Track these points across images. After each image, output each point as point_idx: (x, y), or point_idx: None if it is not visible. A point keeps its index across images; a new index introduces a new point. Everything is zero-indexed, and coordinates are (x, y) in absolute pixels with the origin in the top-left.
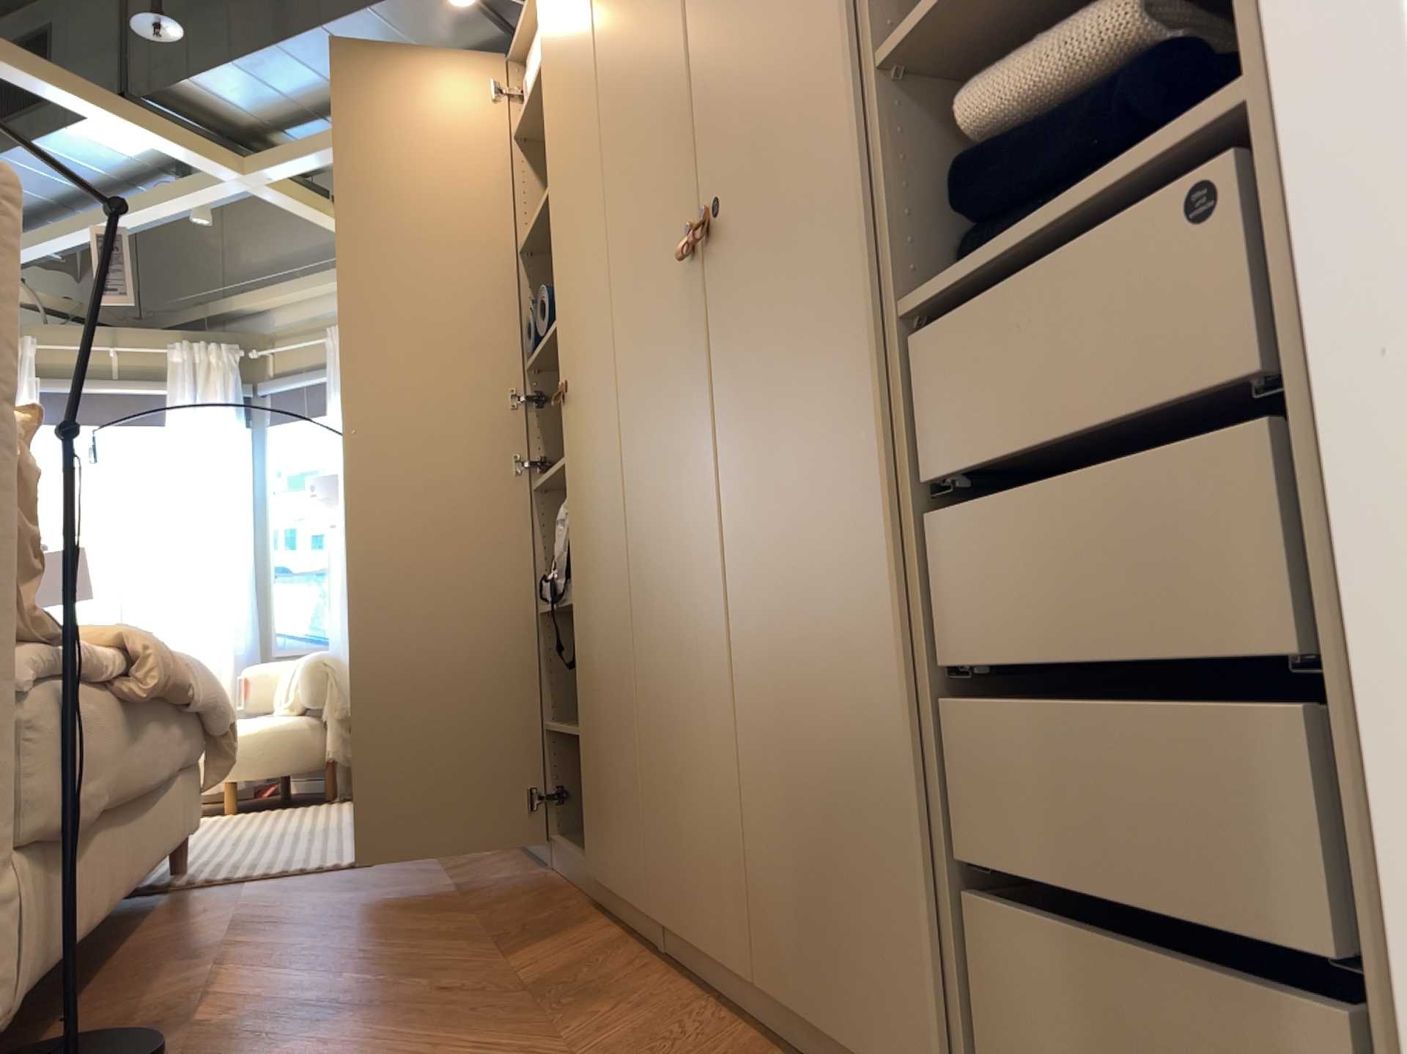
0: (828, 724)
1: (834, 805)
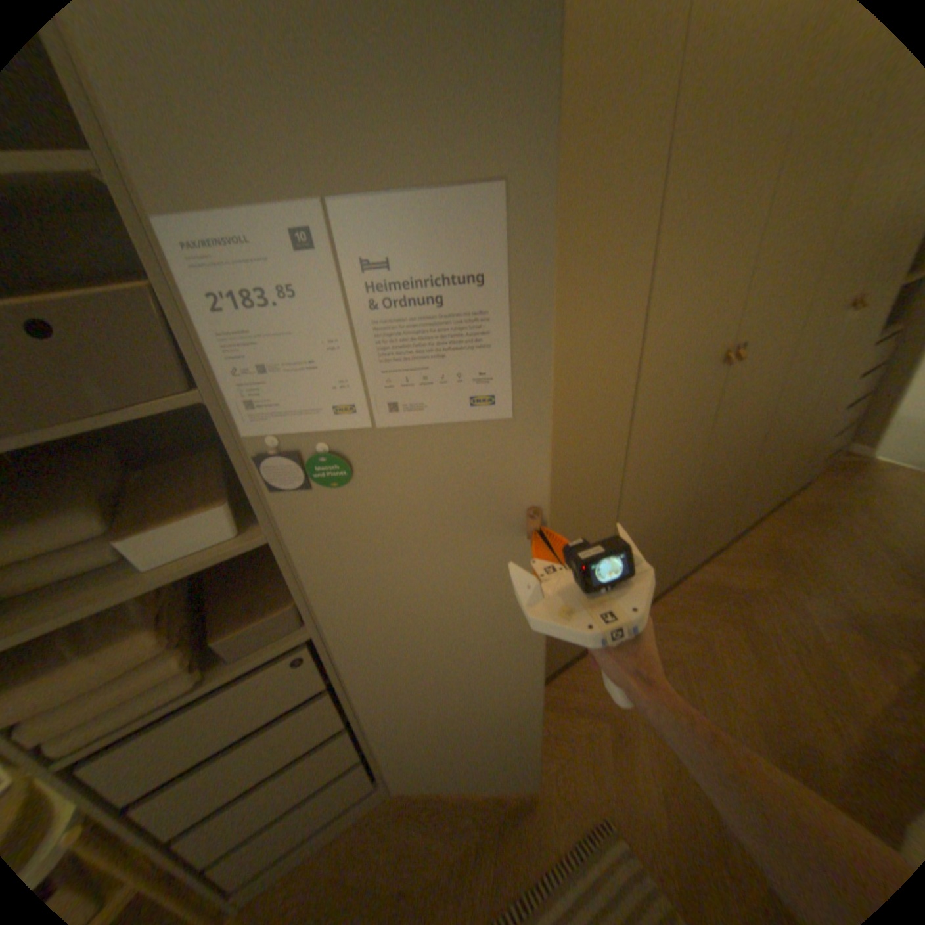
0: (825, 434)
1: (819, 449)
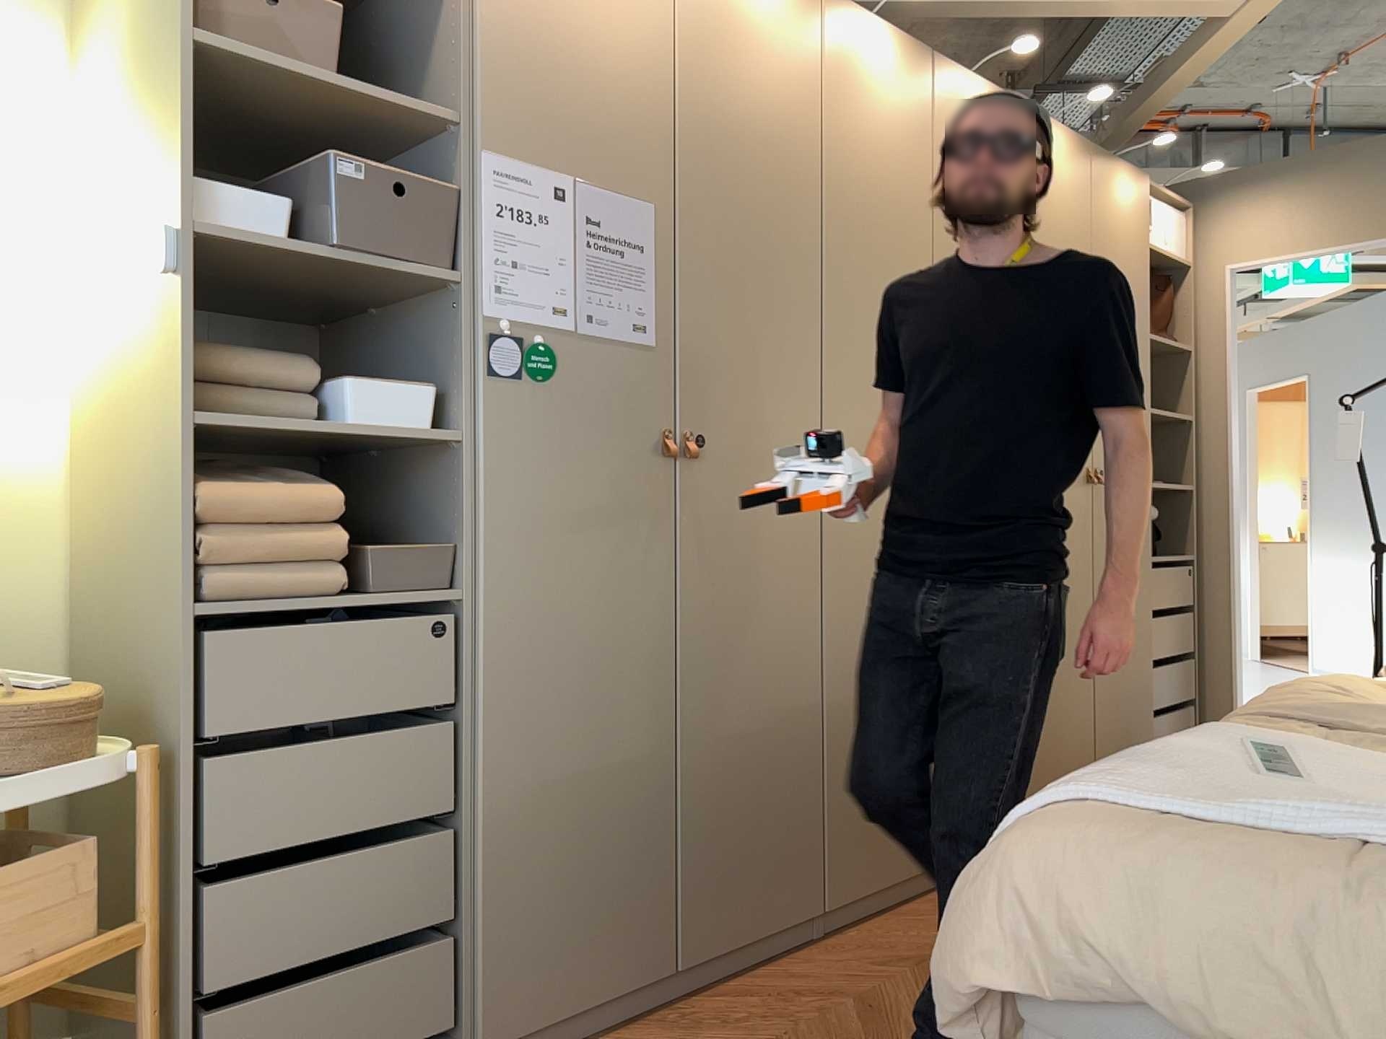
0: (1137, 686)
1: (1138, 713)
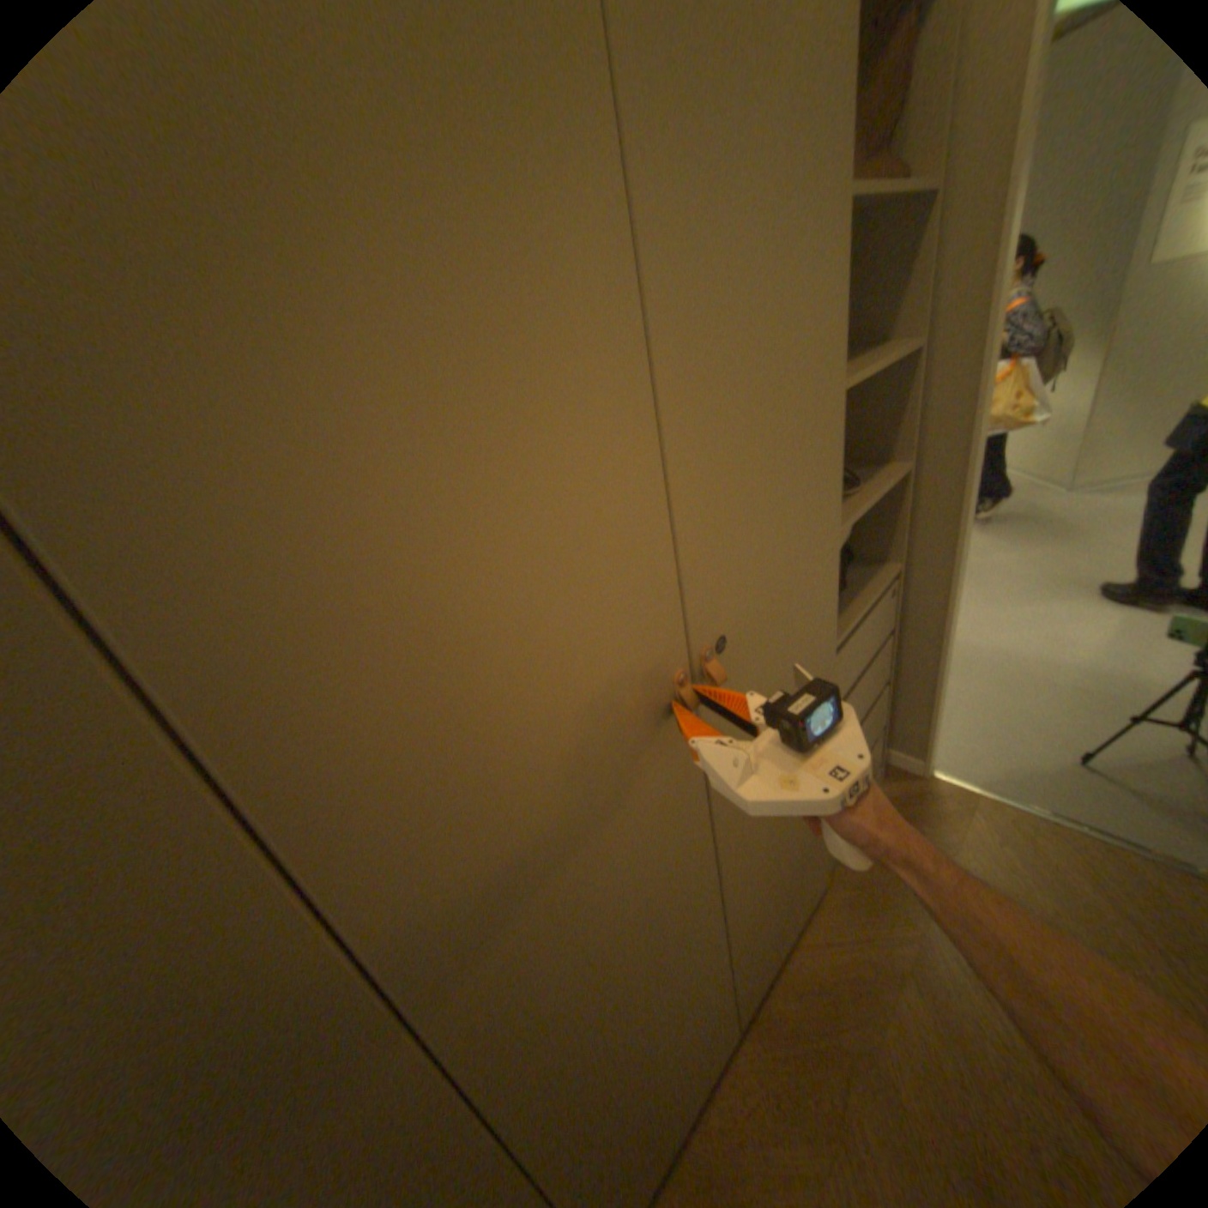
0: (804, 849)
1: (804, 873)
